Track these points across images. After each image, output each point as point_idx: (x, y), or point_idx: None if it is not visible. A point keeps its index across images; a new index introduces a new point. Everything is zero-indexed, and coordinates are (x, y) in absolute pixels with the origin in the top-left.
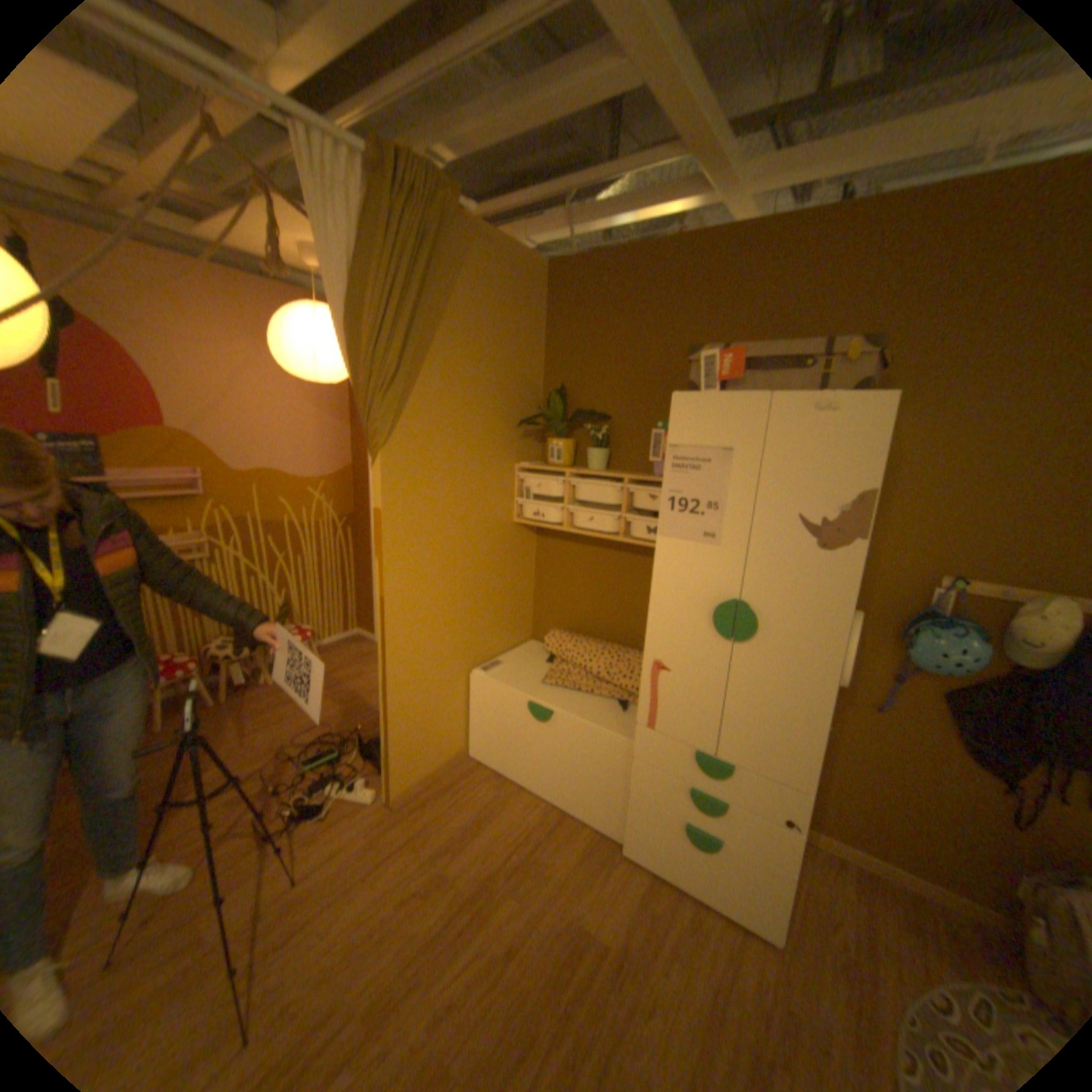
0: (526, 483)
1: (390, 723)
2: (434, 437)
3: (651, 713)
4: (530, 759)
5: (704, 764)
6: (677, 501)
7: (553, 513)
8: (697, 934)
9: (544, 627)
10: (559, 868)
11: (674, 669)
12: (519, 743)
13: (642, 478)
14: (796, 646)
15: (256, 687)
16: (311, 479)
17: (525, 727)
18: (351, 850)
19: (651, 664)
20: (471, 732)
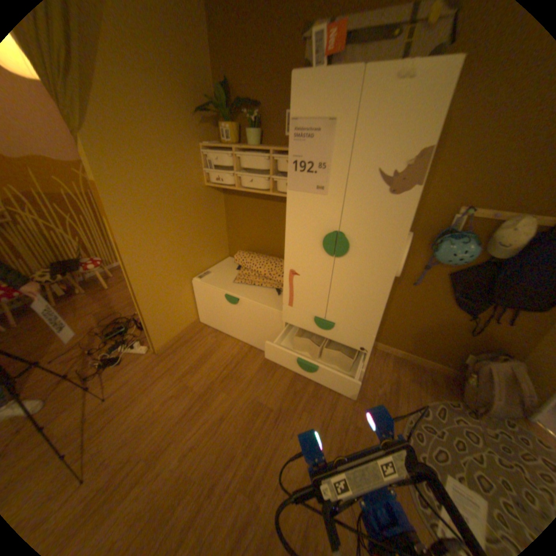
0: (209, 157)
1: (143, 314)
2: (125, 122)
3: (289, 298)
4: (230, 322)
5: (318, 323)
6: (301, 165)
7: (228, 178)
8: (315, 397)
9: (234, 249)
10: (247, 374)
11: (300, 274)
12: (223, 315)
13: (281, 150)
14: (370, 258)
15: (73, 296)
16: (71, 162)
17: (225, 307)
18: (134, 379)
19: (289, 270)
20: (198, 310)
